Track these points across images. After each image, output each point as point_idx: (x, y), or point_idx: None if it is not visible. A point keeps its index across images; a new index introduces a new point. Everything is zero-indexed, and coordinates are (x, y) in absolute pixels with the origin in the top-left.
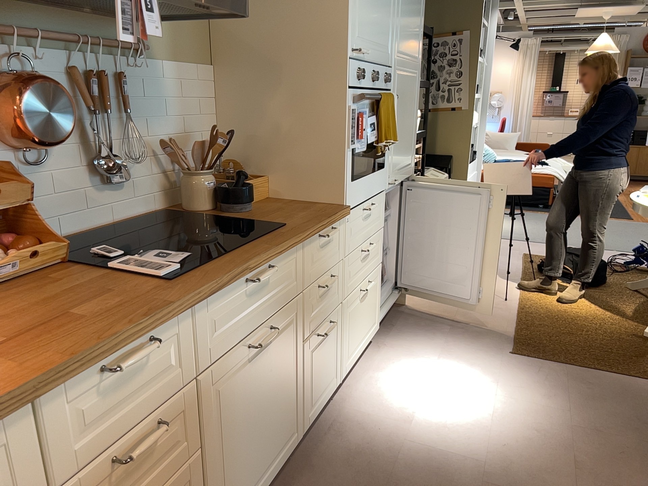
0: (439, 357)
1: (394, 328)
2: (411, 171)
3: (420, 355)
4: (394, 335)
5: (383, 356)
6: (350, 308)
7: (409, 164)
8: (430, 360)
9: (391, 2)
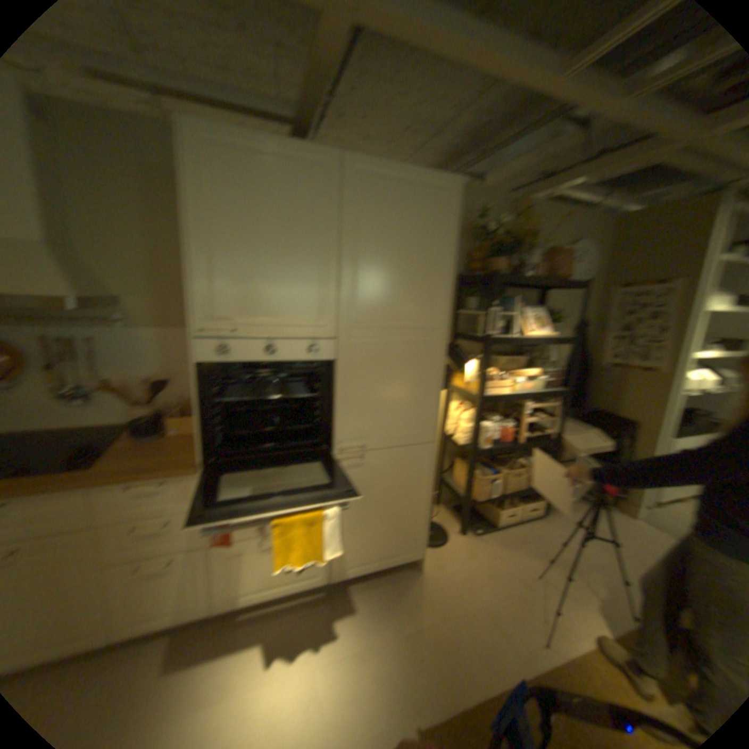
0: (347, 658)
1: (371, 590)
2: (427, 438)
3: (337, 639)
4: (356, 598)
5: (312, 612)
6: (235, 553)
7: (420, 430)
8: (334, 654)
9: (322, 274)
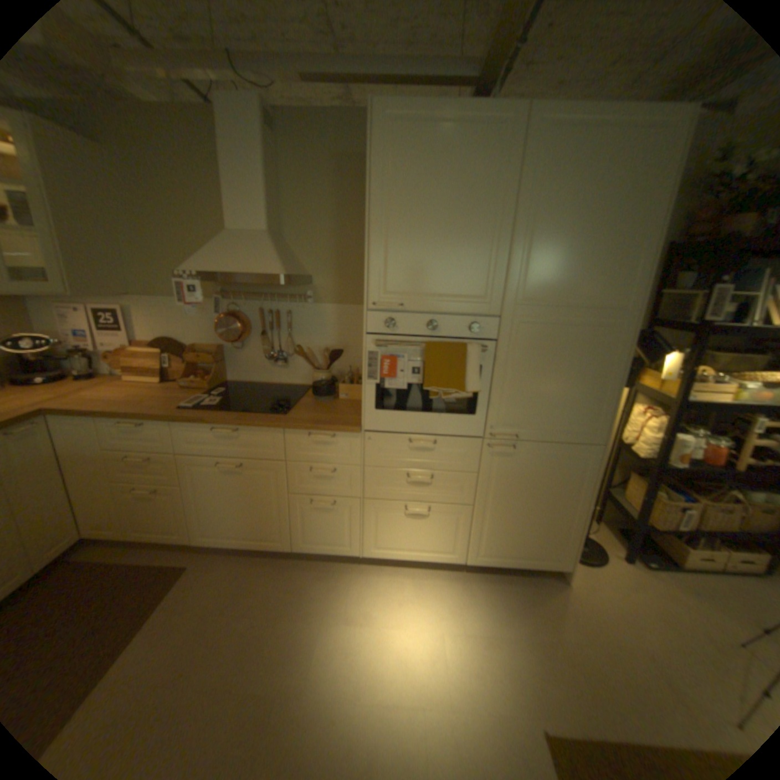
0: (474, 638)
1: (506, 586)
2: (594, 439)
3: (467, 618)
4: (489, 588)
5: (444, 587)
6: (381, 511)
7: (585, 429)
8: (462, 630)
9: (489, 248)
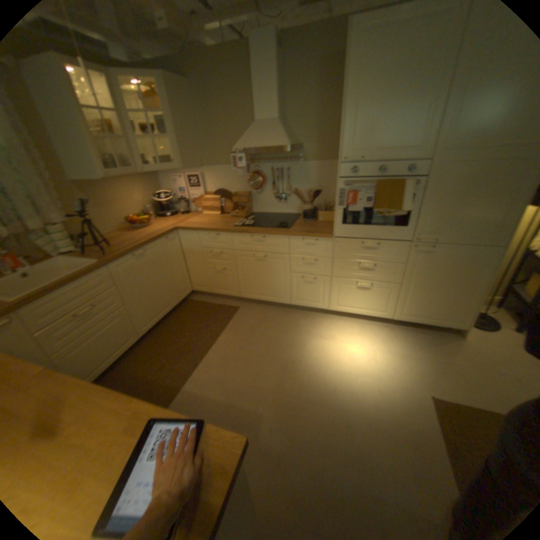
0: (395, 354)
1: (419, 333)
2: (497, 242)
3: (391, 345)
4: (407, 333)
5: (378, 329)
6: (342, 284)
7: (491, 235)
8: (387, 349)
9: (428, 110)
